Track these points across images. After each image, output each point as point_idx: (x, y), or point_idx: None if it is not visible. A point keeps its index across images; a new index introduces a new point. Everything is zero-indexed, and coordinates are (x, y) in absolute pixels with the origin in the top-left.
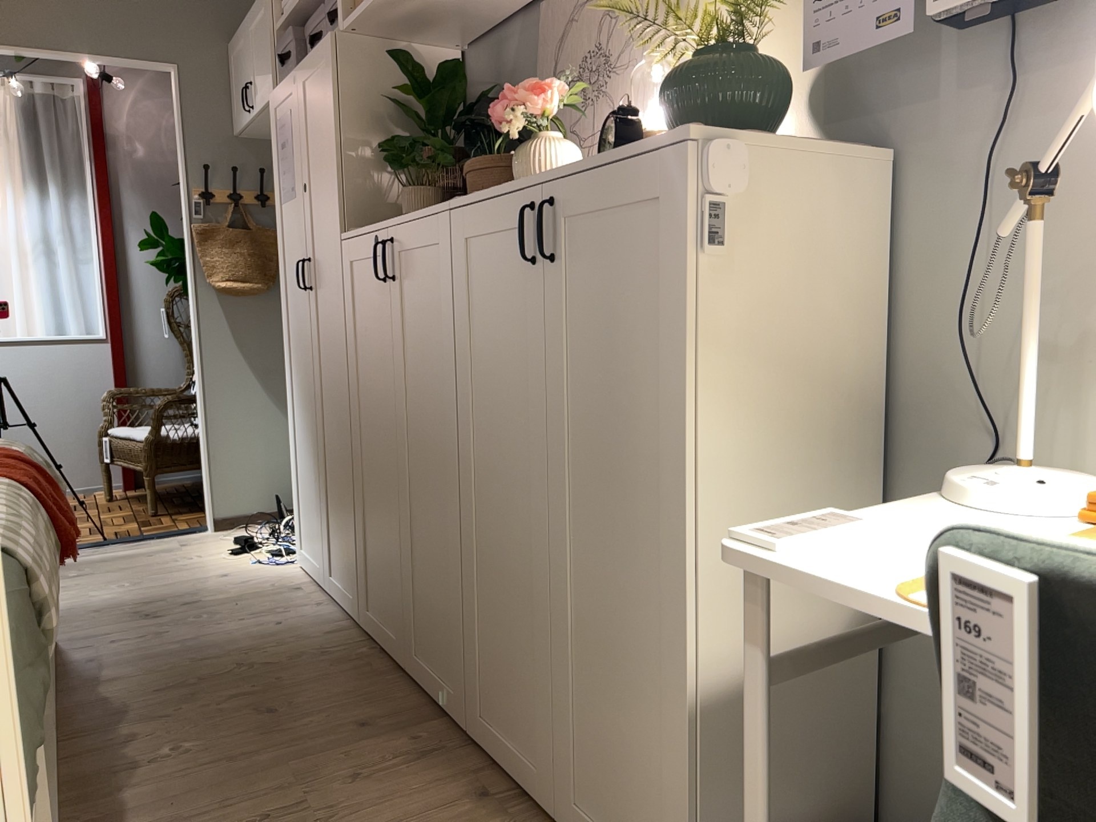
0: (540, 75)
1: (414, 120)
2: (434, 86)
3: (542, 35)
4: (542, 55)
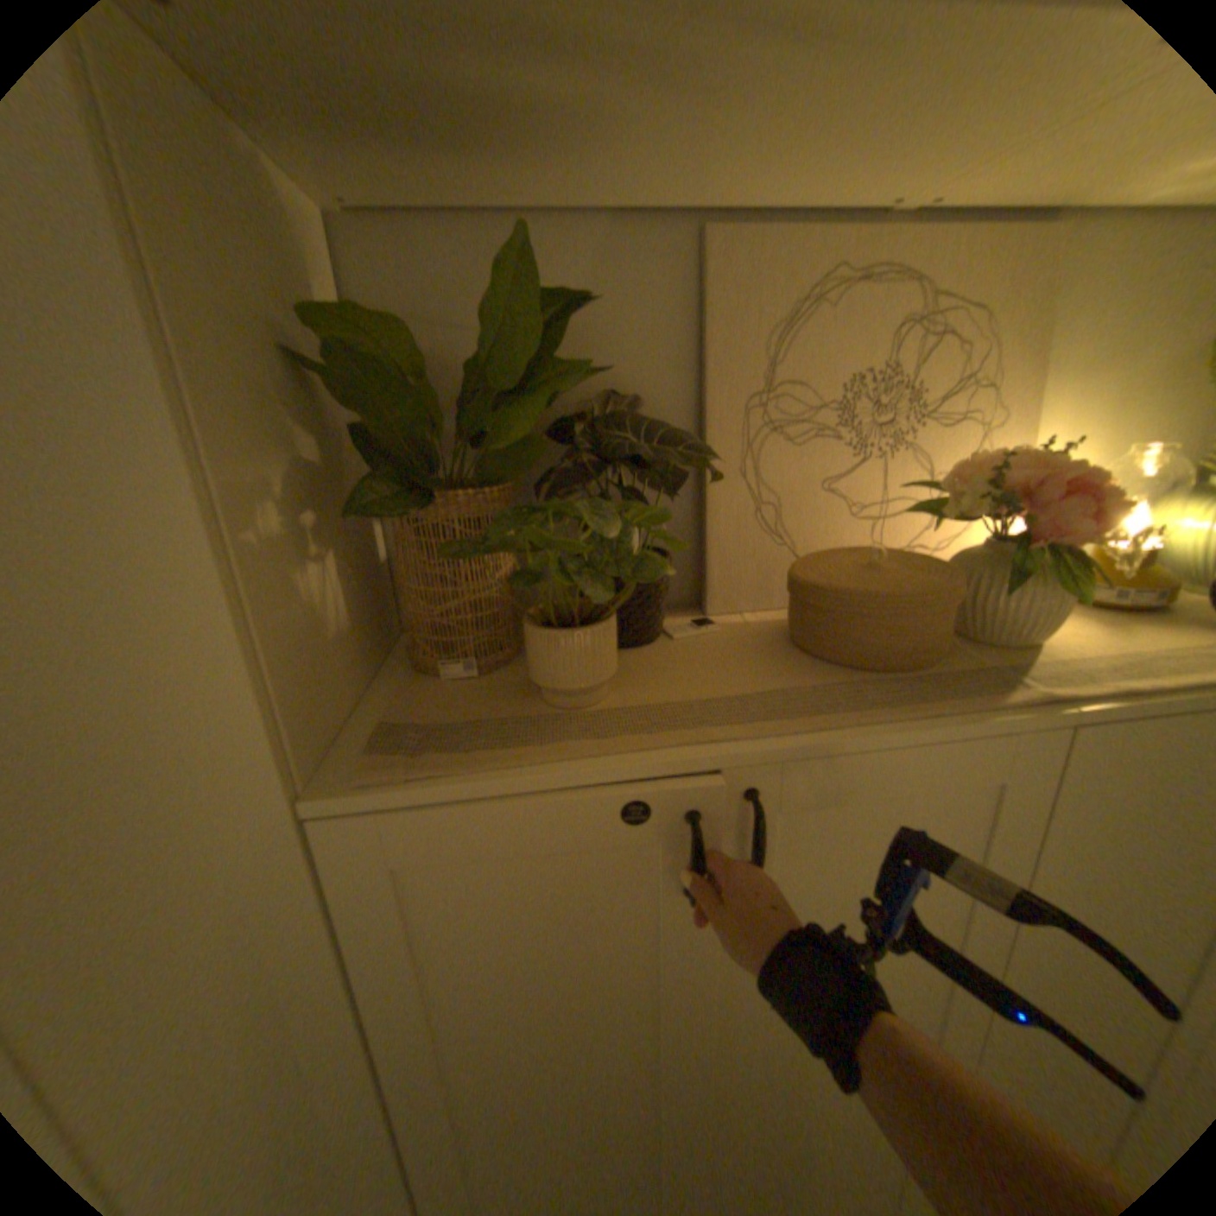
0: (714, 370)
1: (363, 405)
2: (481, 339)
3: (718, 294)
4: (717, 332)
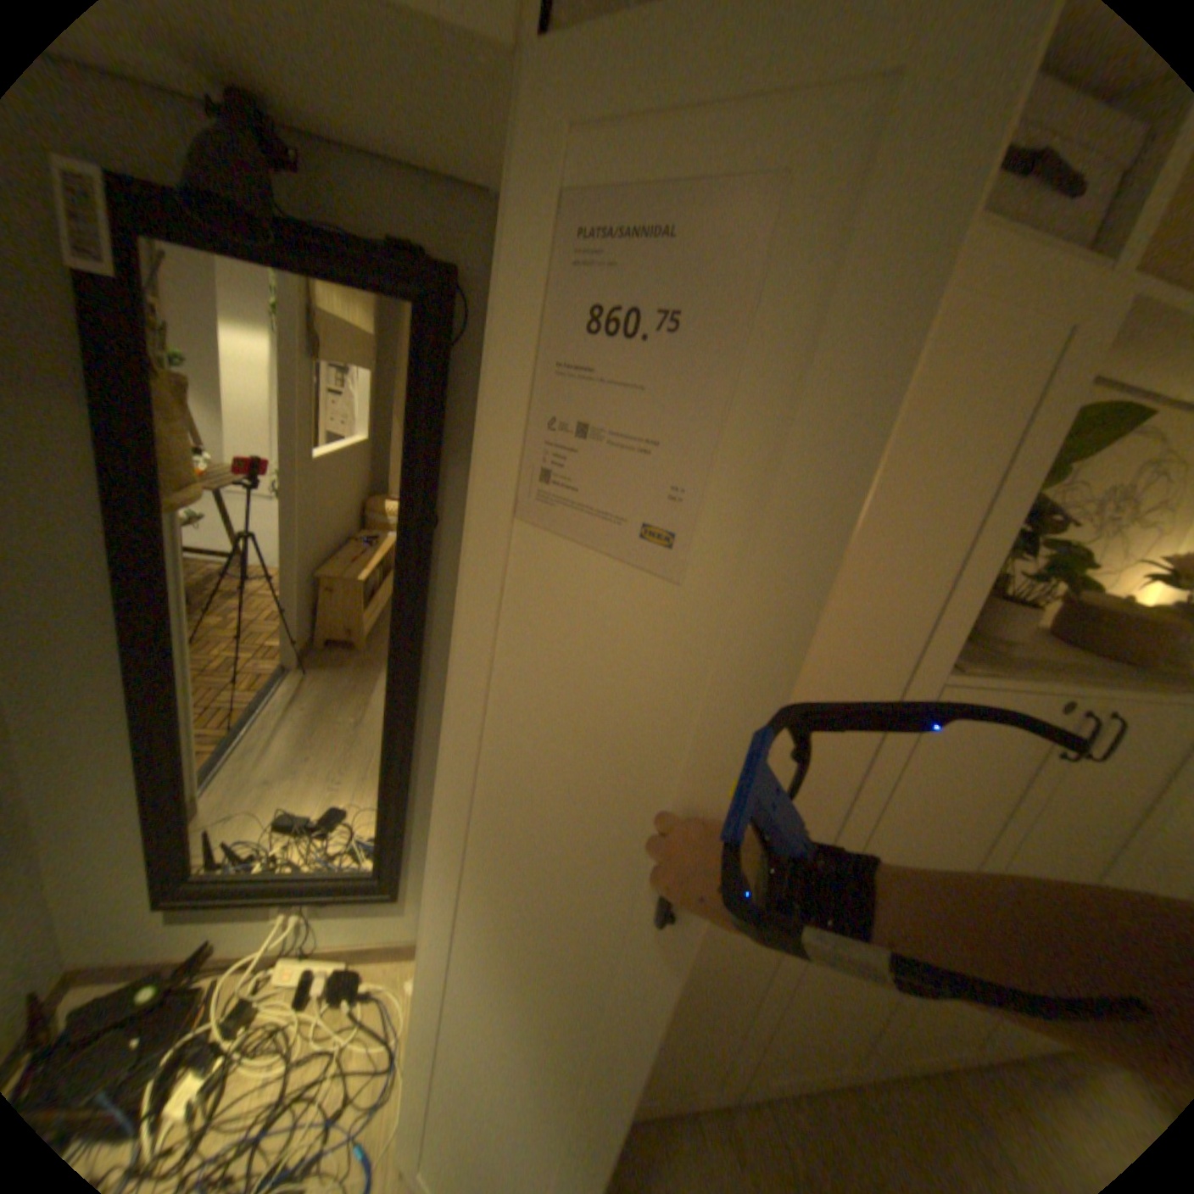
0: None
1: None
2: None
3: None
4: None
